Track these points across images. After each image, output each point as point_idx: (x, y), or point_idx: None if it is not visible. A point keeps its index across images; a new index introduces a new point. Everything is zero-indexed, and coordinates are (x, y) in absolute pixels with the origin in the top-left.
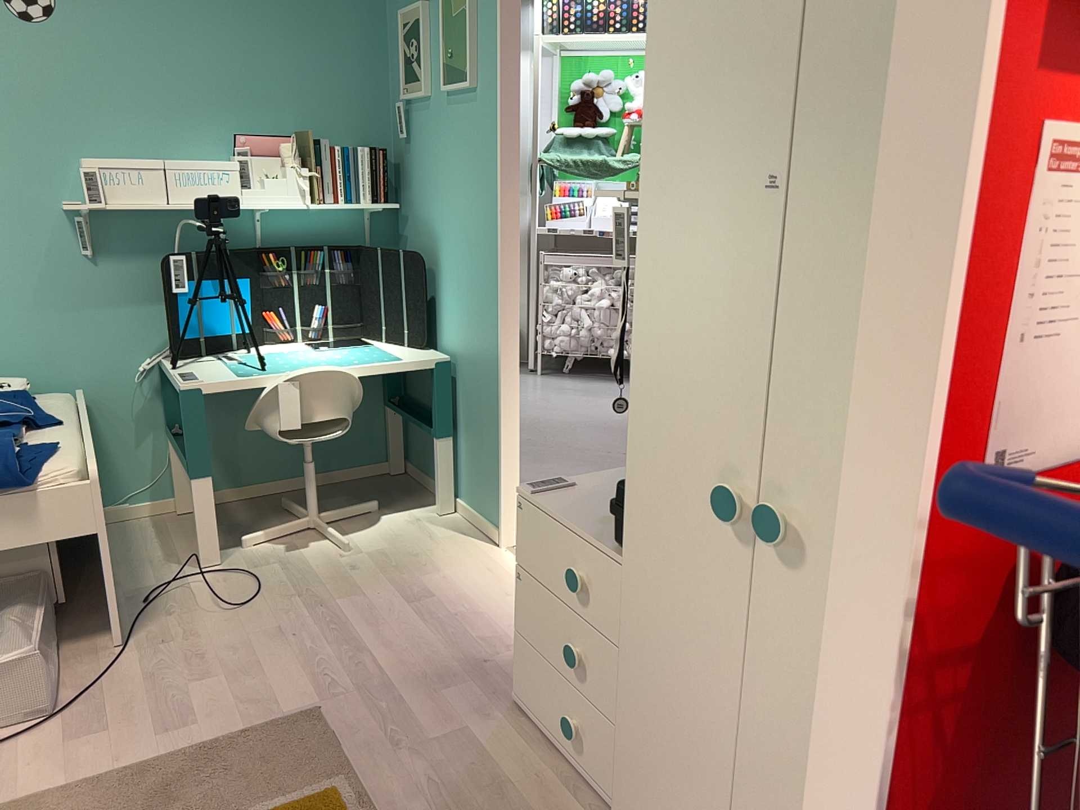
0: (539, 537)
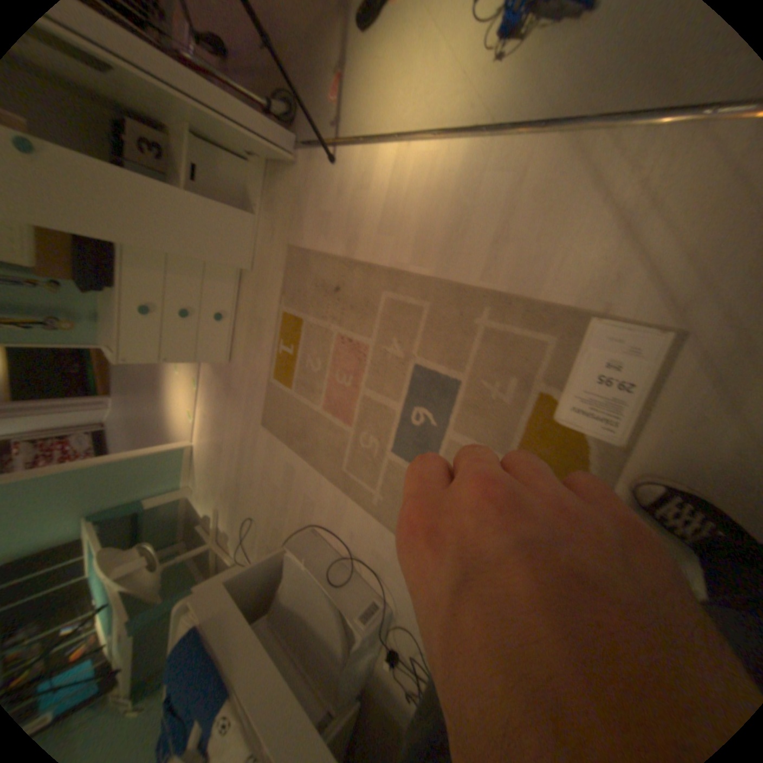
0: (130, 340)
